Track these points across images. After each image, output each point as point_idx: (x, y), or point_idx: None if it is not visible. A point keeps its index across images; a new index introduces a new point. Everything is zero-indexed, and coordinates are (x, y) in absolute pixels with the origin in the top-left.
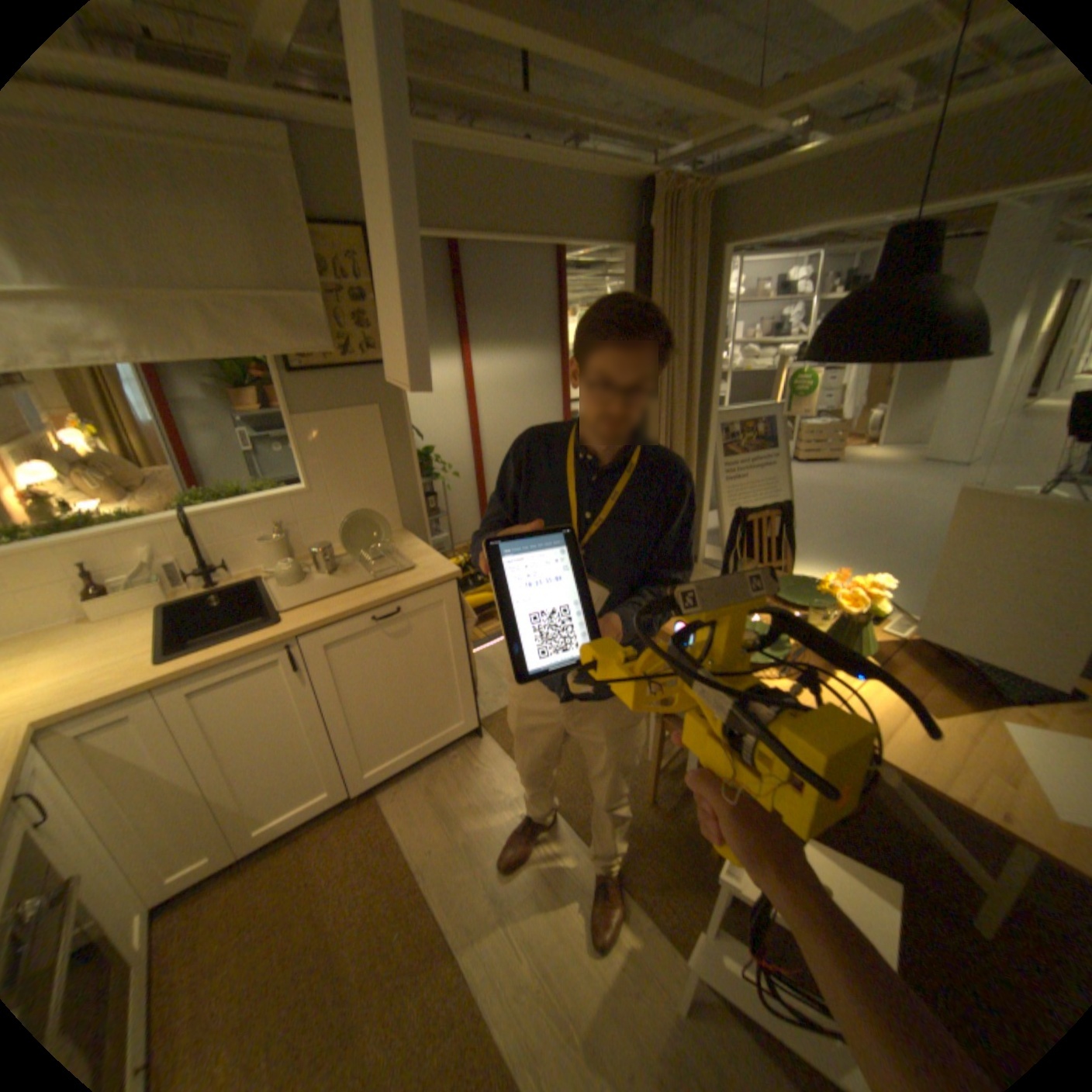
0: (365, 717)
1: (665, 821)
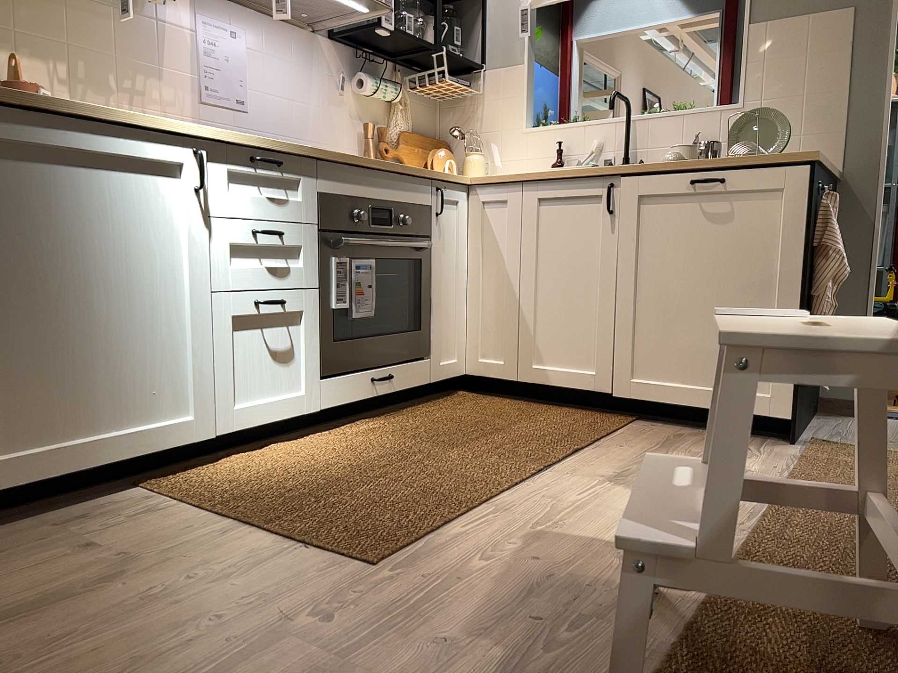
0: (657, 301)
1: None
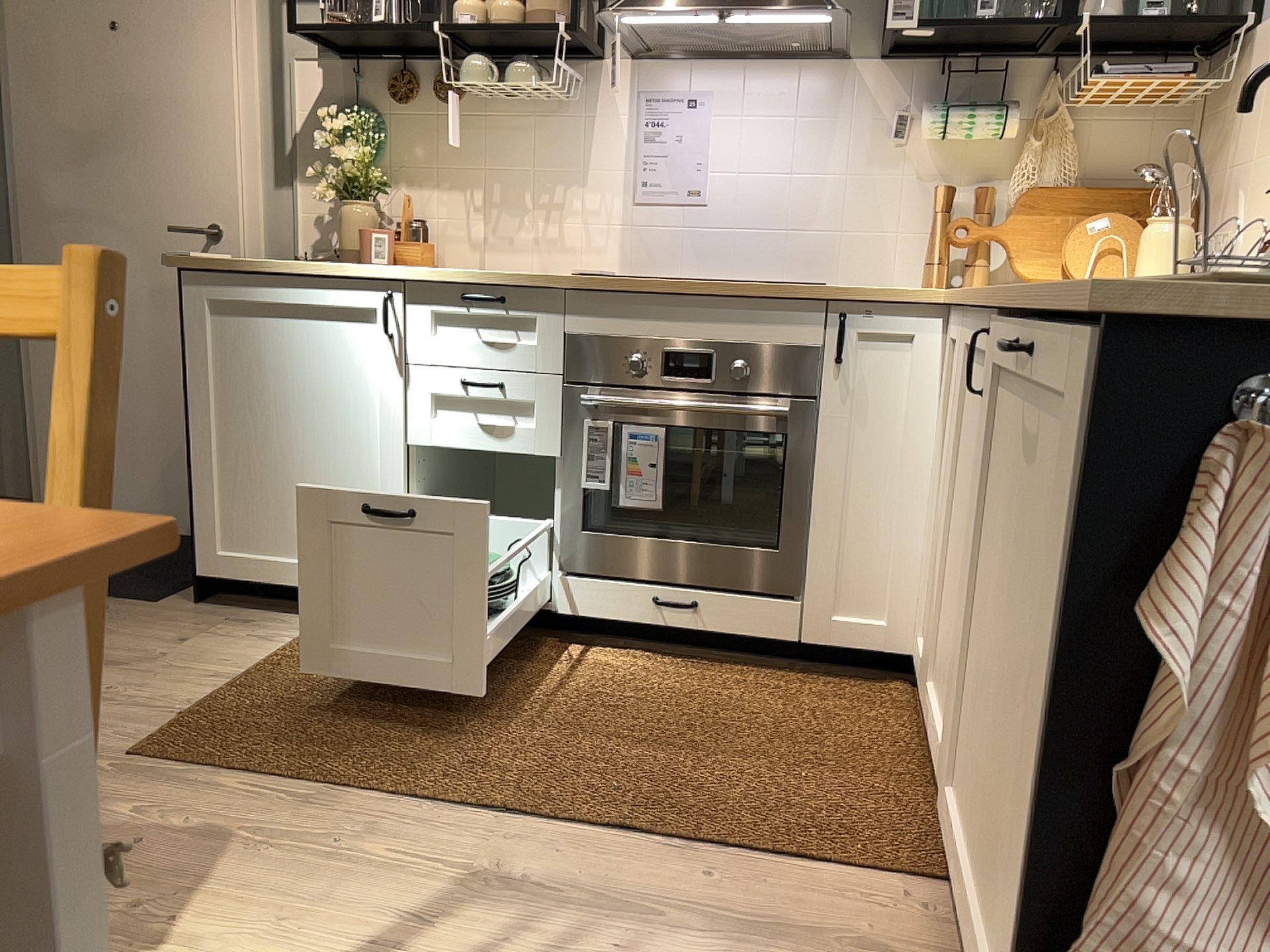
0: (991, 644)
1: None
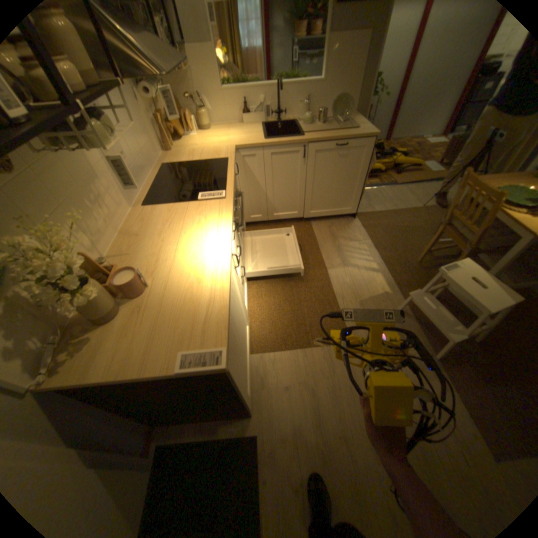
0: (319, 188)
1: (422, 268)
